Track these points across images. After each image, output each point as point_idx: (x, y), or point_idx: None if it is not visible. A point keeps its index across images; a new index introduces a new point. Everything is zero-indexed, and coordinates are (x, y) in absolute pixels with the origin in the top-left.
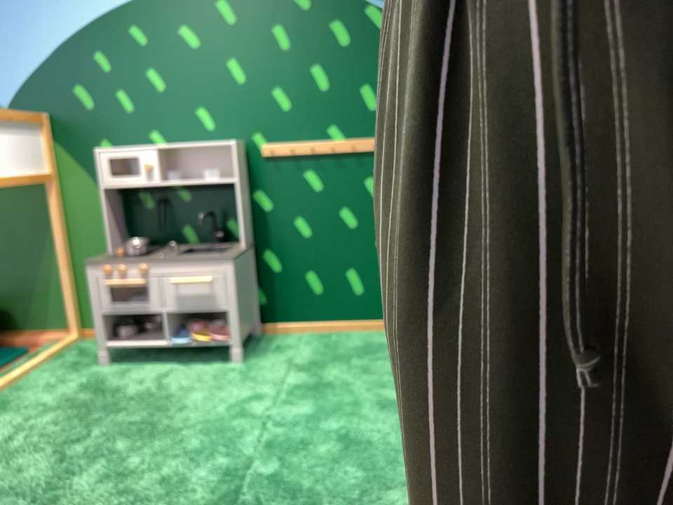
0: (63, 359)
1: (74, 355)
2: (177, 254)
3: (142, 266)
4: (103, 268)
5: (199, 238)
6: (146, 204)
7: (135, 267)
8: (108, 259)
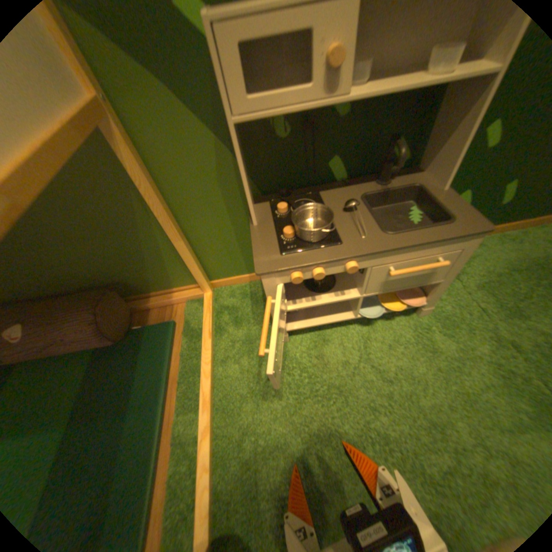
0: (227, 332)
1: (234, 324)
2: (388, 230)
3: (353, 262)
4: (294, 275)
5: (350, 172)
6: (279, 132)
7: (343, 266)
8: (288, 254)
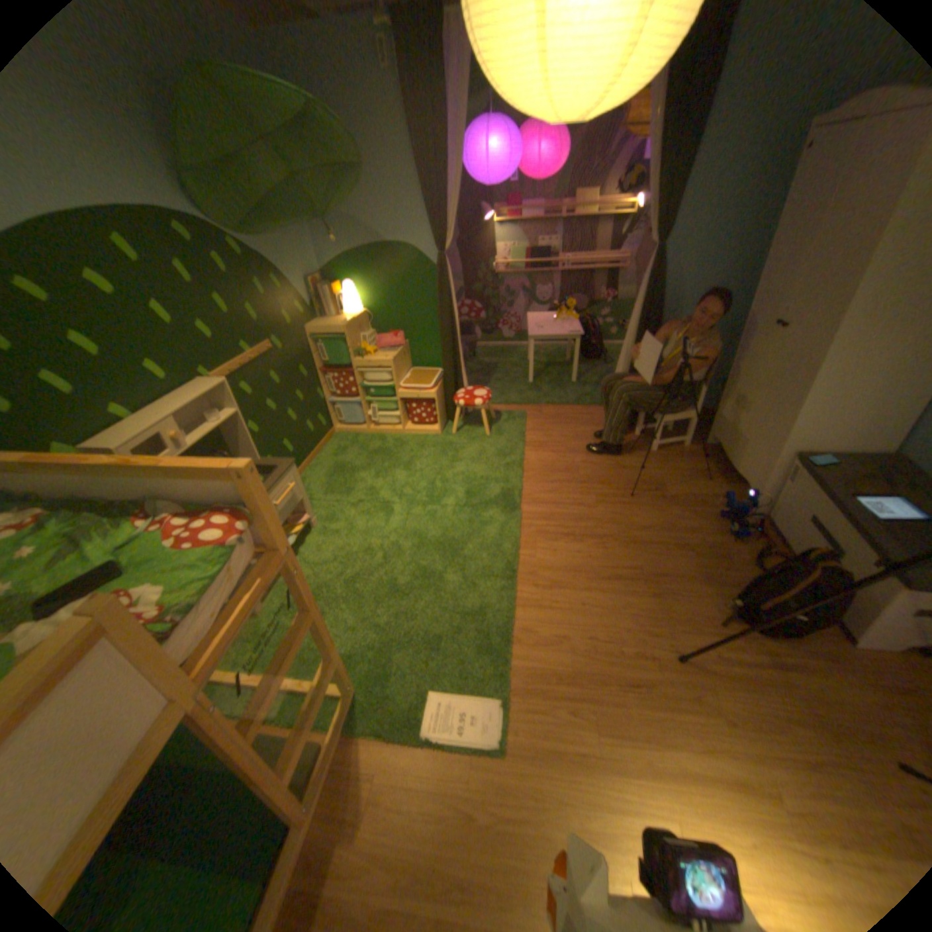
0: None
1: None
2: None
3: None
4: None
5: None
6: None
7: None
8: None
